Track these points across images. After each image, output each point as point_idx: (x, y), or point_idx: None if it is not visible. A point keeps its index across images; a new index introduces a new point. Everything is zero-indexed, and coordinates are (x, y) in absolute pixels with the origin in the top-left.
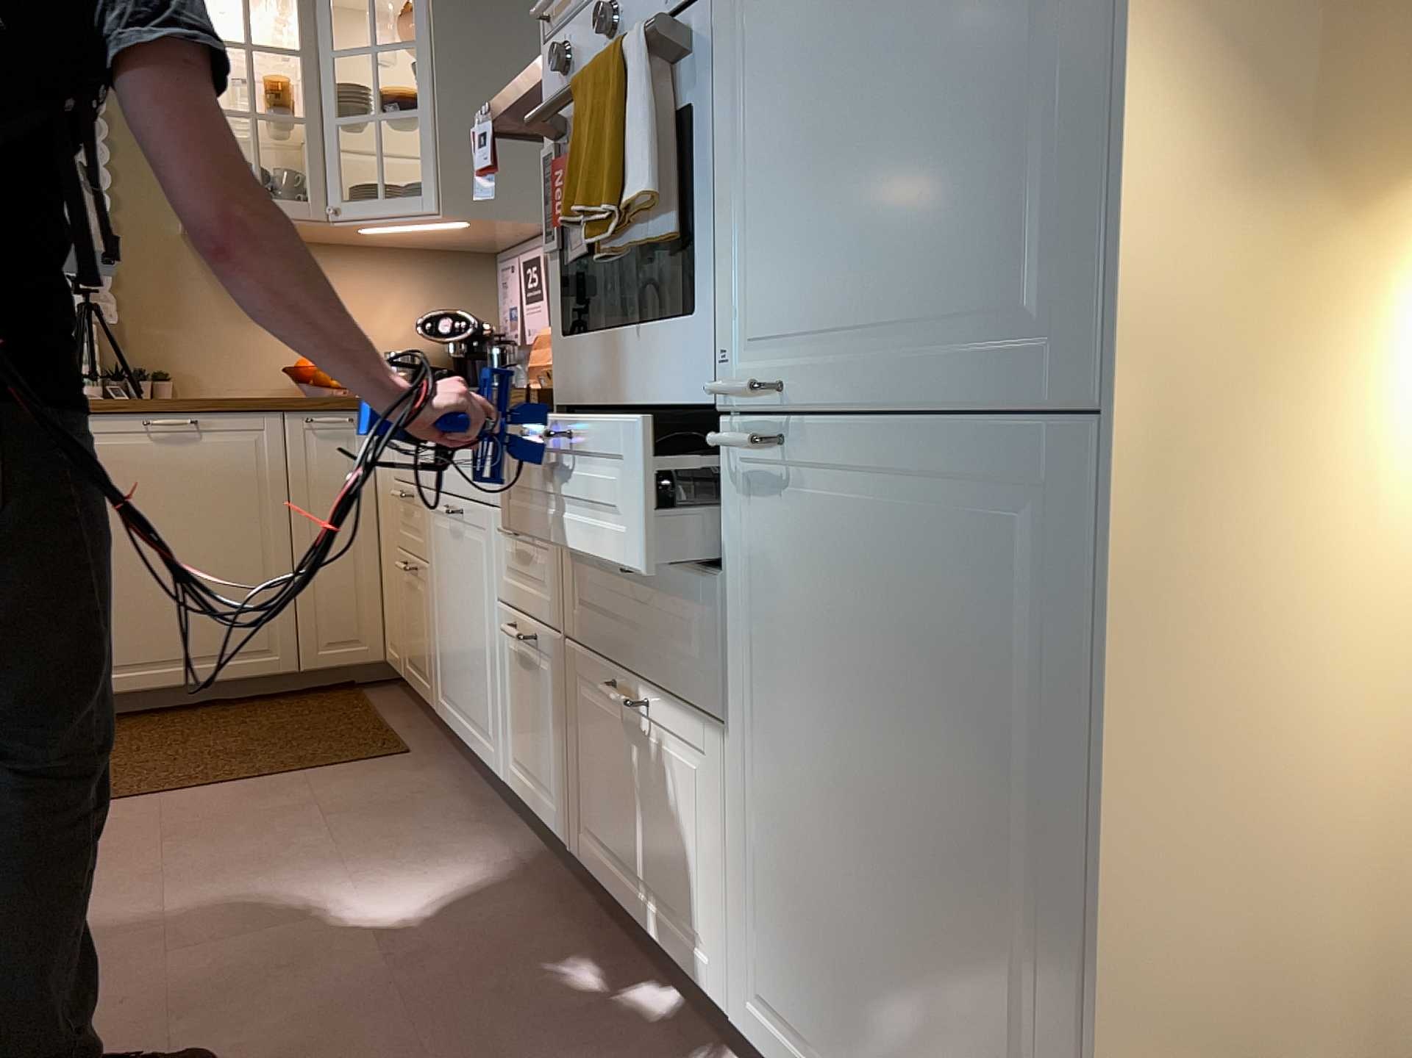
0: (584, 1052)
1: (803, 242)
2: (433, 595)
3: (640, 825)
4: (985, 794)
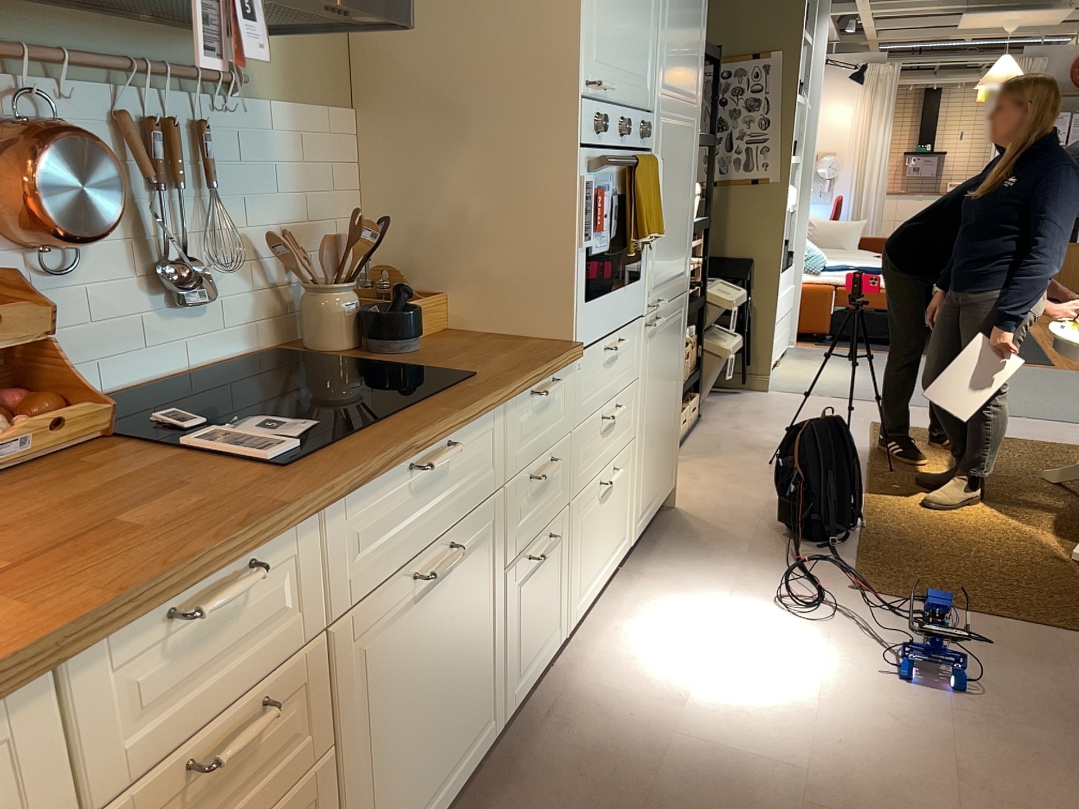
0: (651, 607)
1: (661, 254)
2: (353, 765)
3: (605, 532)
4: (673, 380)
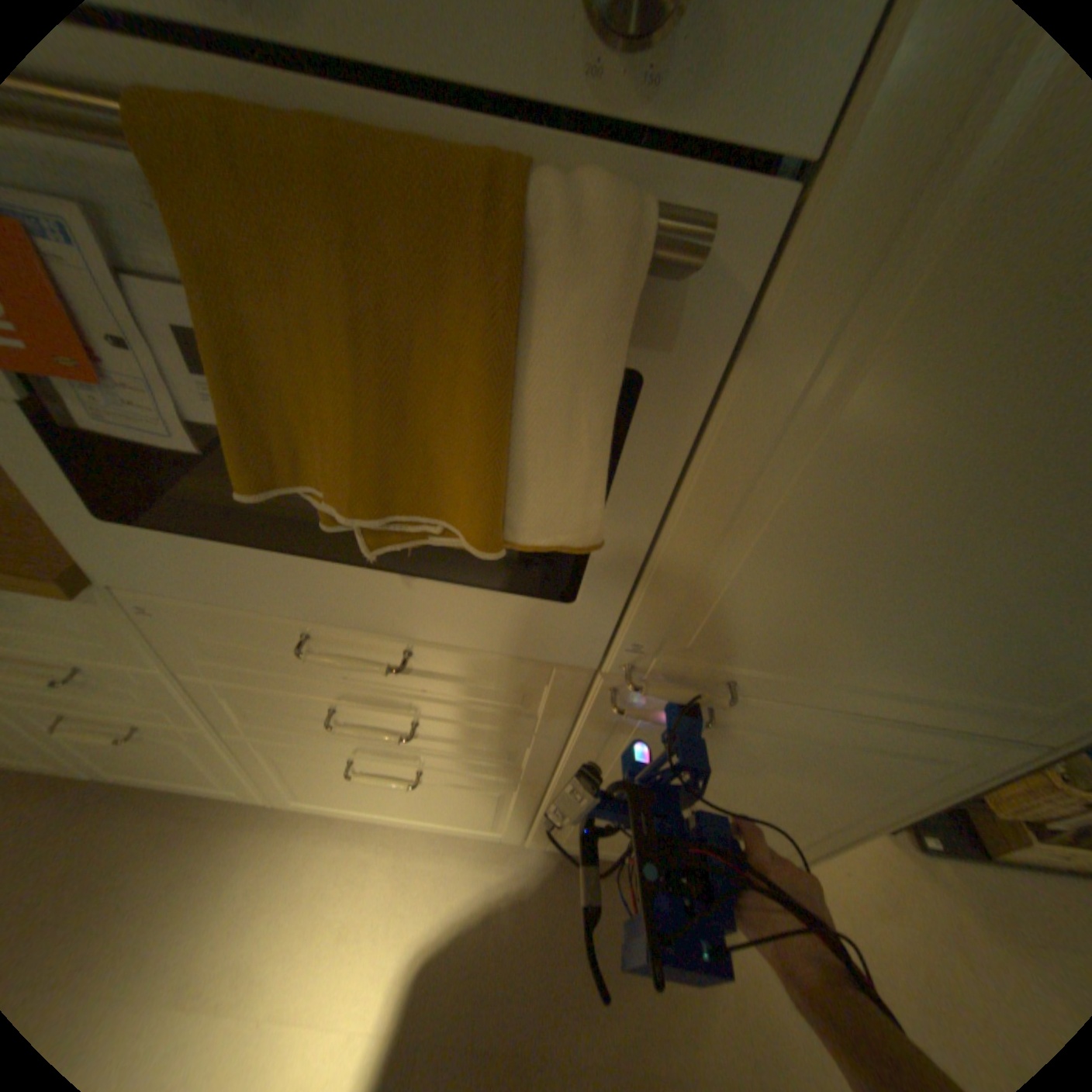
0: (422, 911)
1: (812, 607)
2: None
3: (396, 803)
4: (812, 813)
